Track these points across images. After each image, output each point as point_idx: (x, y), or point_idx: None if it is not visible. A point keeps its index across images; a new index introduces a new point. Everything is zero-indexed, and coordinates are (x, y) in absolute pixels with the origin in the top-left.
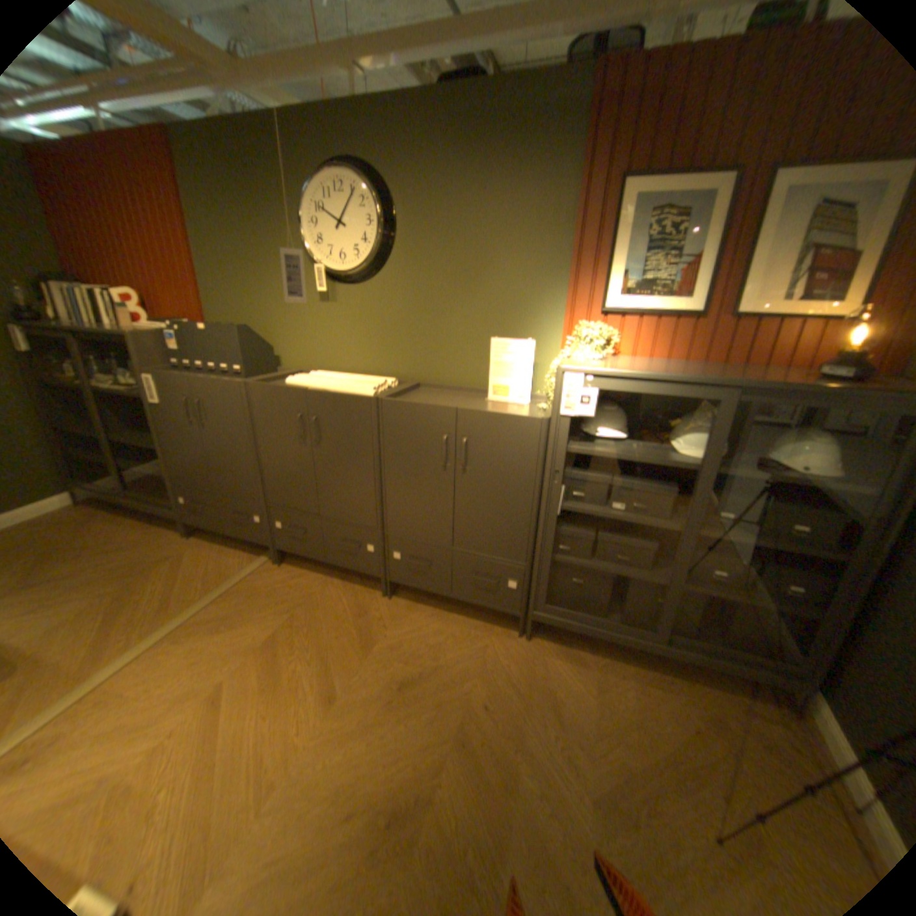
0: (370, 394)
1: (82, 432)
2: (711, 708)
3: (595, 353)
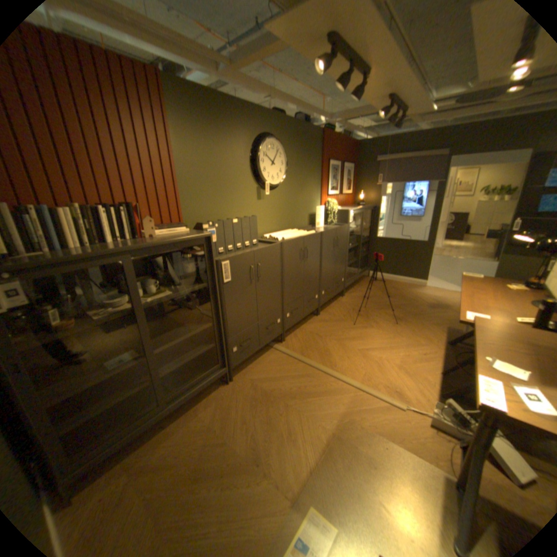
0: (314, 232)
1: (99, 380)
2: (366, 283)
3: (336, 207)
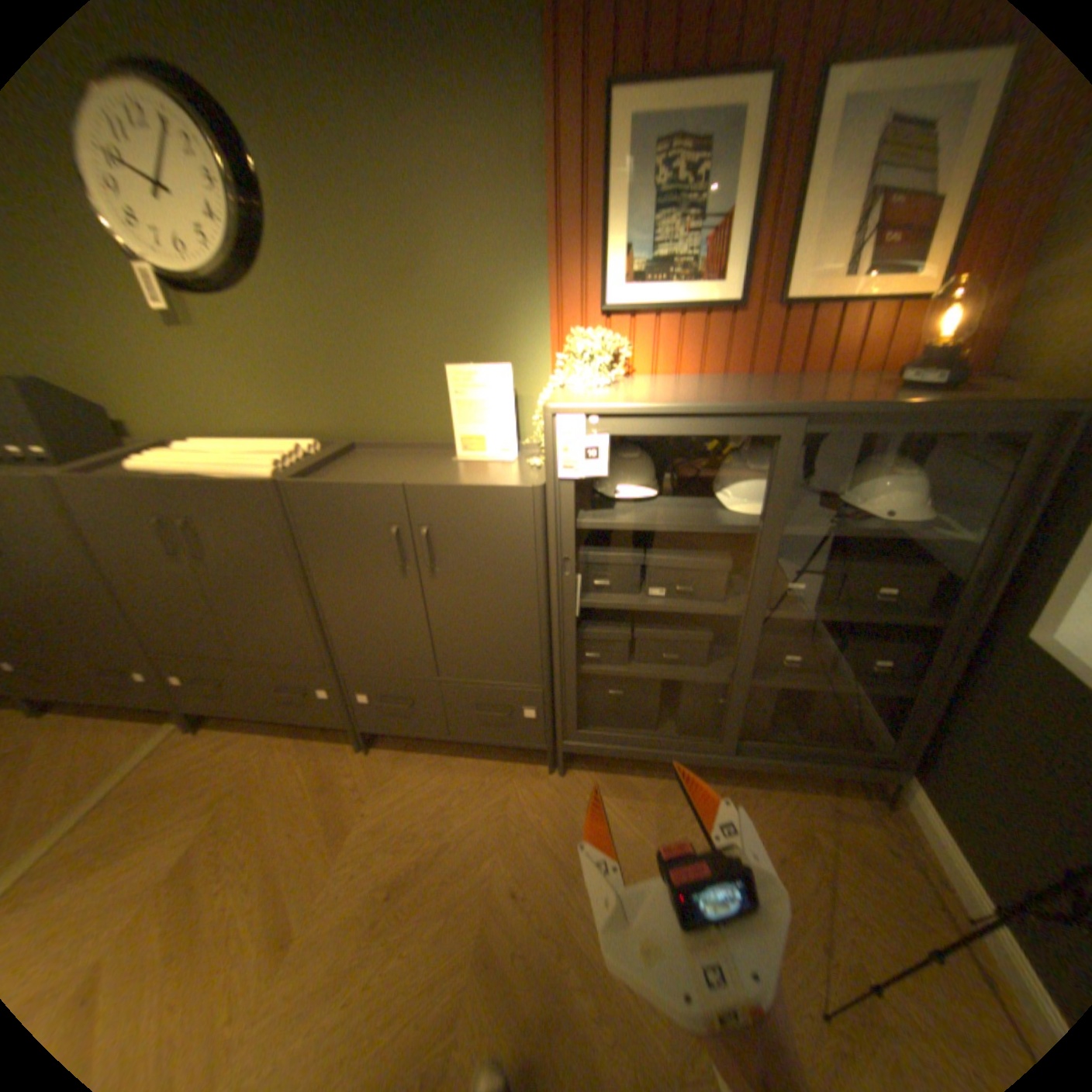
0: (267, 475)
1: None
2: (794, 820)
3: (599, 378)
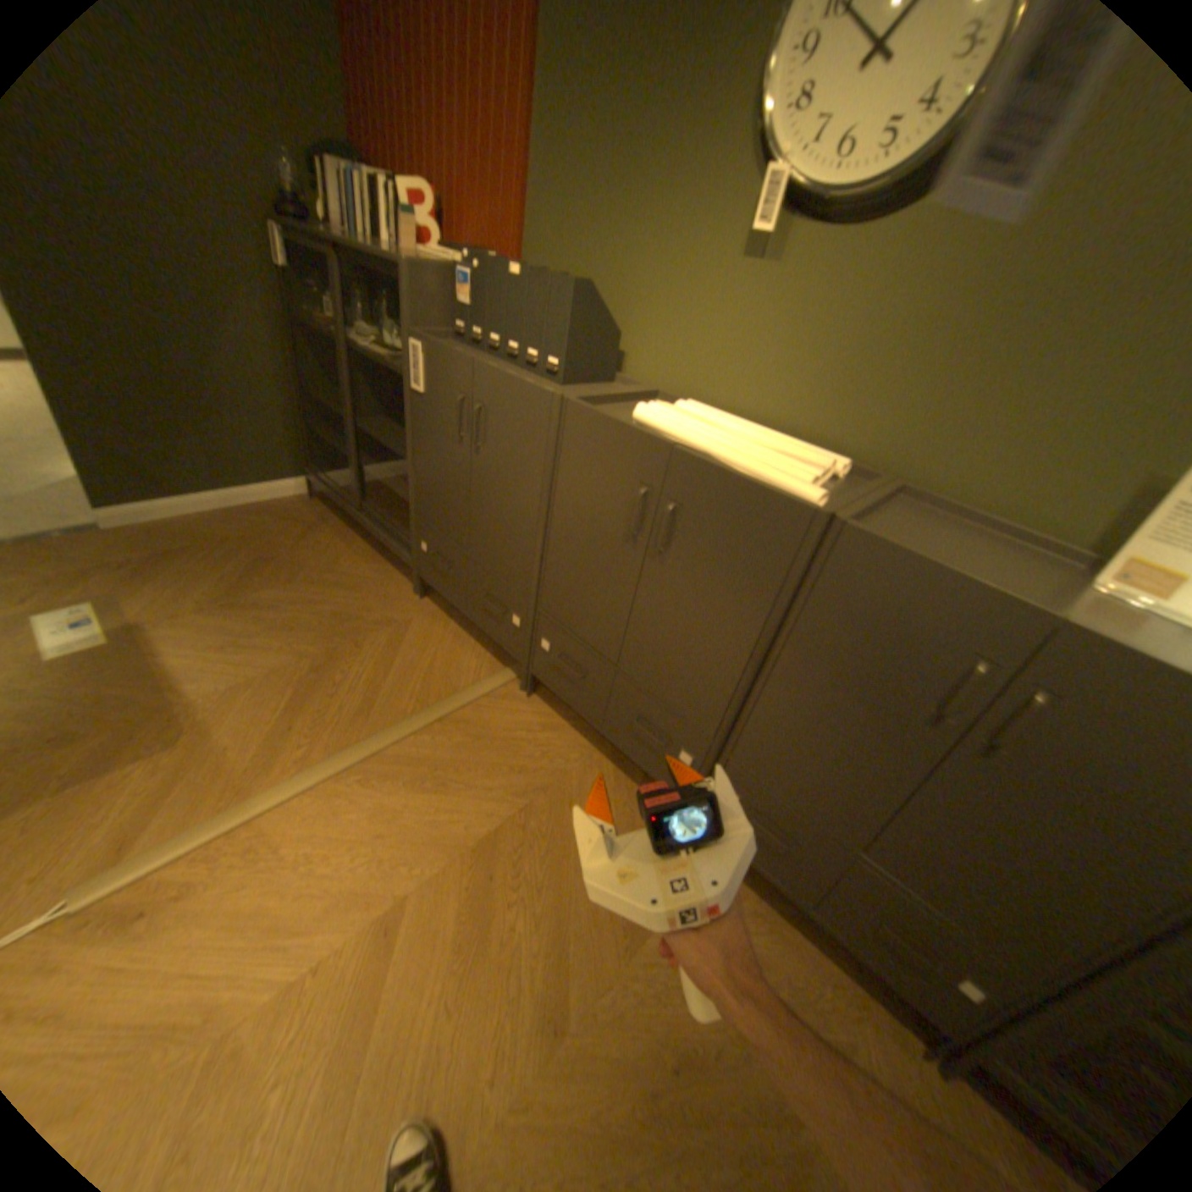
0: (812, 495)
1: (328, 403)
2: None
3: None
